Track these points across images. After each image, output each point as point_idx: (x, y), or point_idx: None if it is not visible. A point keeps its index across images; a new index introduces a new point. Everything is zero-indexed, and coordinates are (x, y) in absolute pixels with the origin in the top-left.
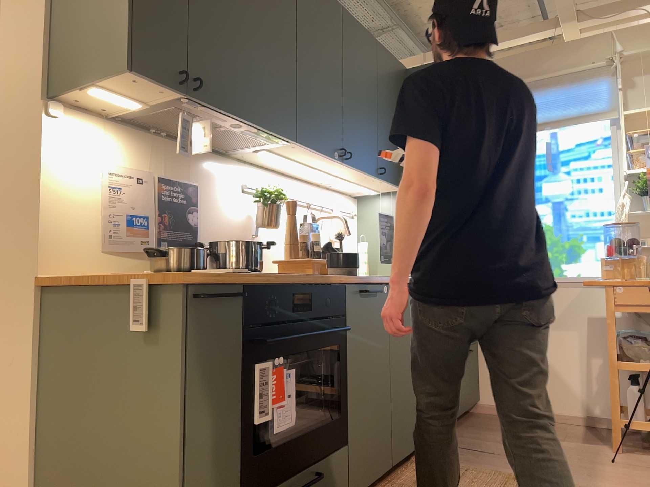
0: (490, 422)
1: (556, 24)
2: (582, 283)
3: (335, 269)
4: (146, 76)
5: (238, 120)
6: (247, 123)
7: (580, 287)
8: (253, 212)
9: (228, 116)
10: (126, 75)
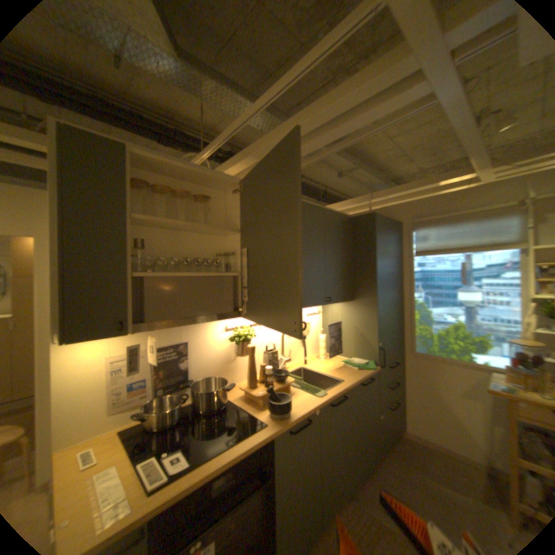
0: (412, 454)
1: (474, 169)
2: (489, 371)
3: (271, 415)
4: (85, 339)
5: (189, 325)
6: (198, 323)
7: (487, 373)
8: (234, 343)
9: (179, 326)
10: (68, 342)
